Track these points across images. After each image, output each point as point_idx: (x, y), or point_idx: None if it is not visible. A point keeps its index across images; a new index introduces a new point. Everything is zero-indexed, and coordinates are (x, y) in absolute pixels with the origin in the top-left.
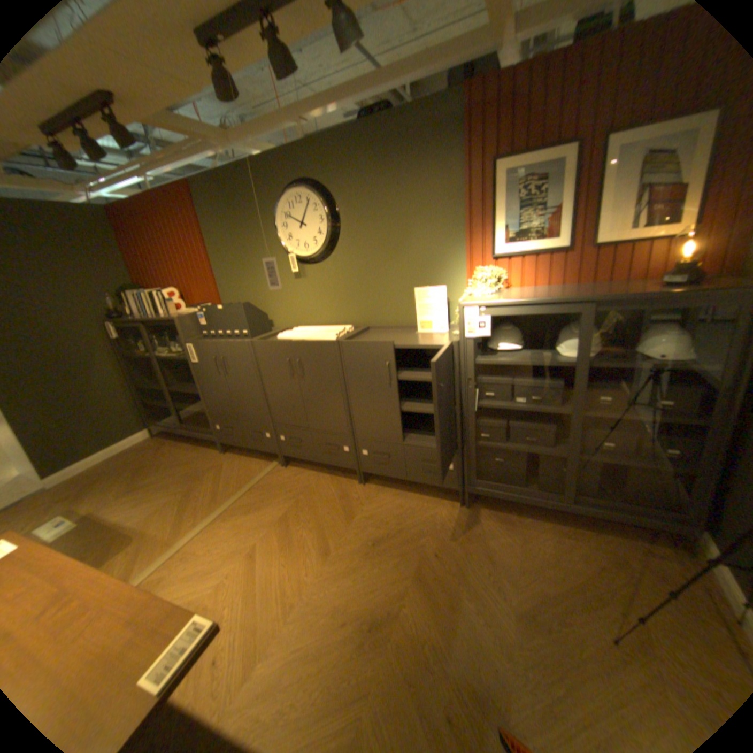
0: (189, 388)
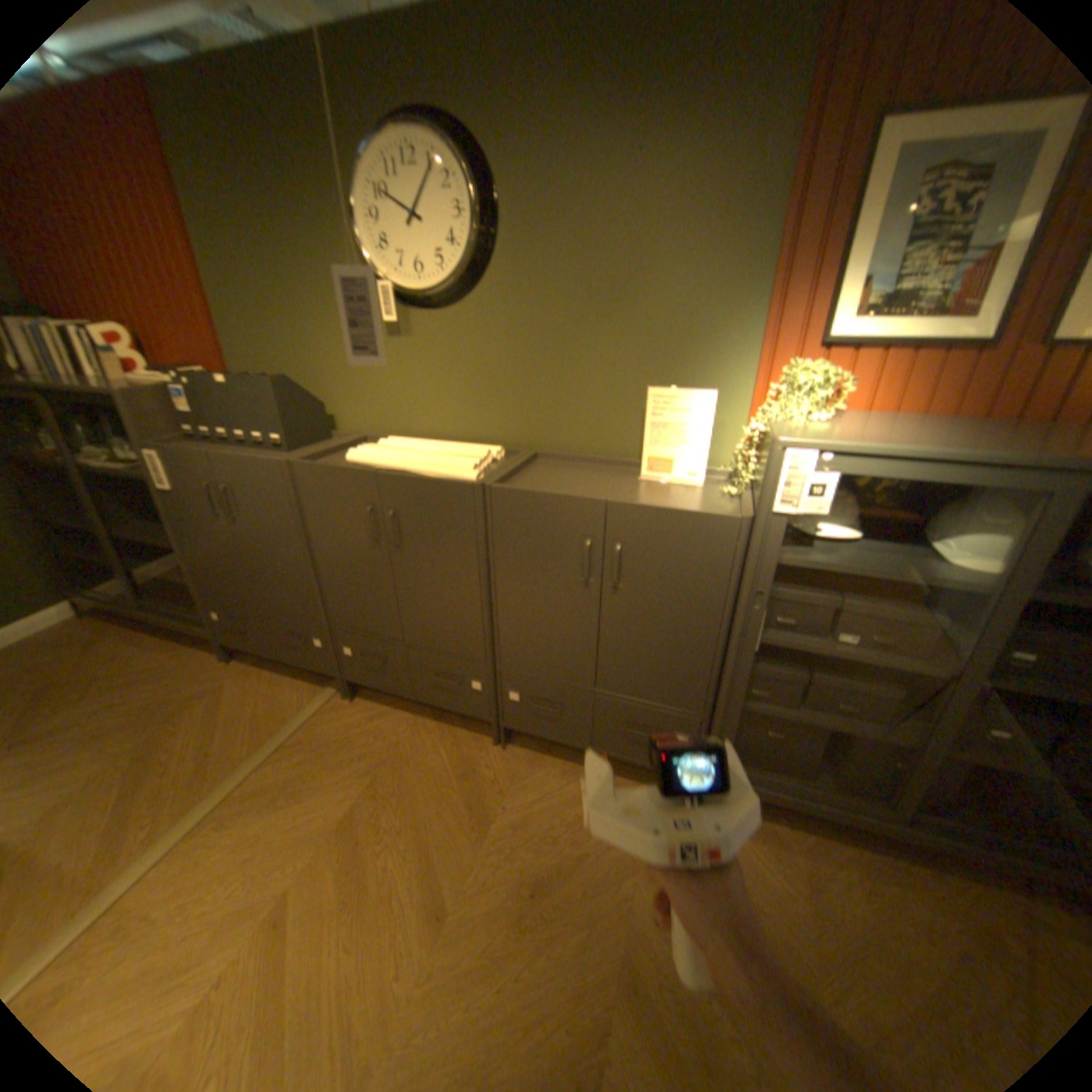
0: (153, 533)
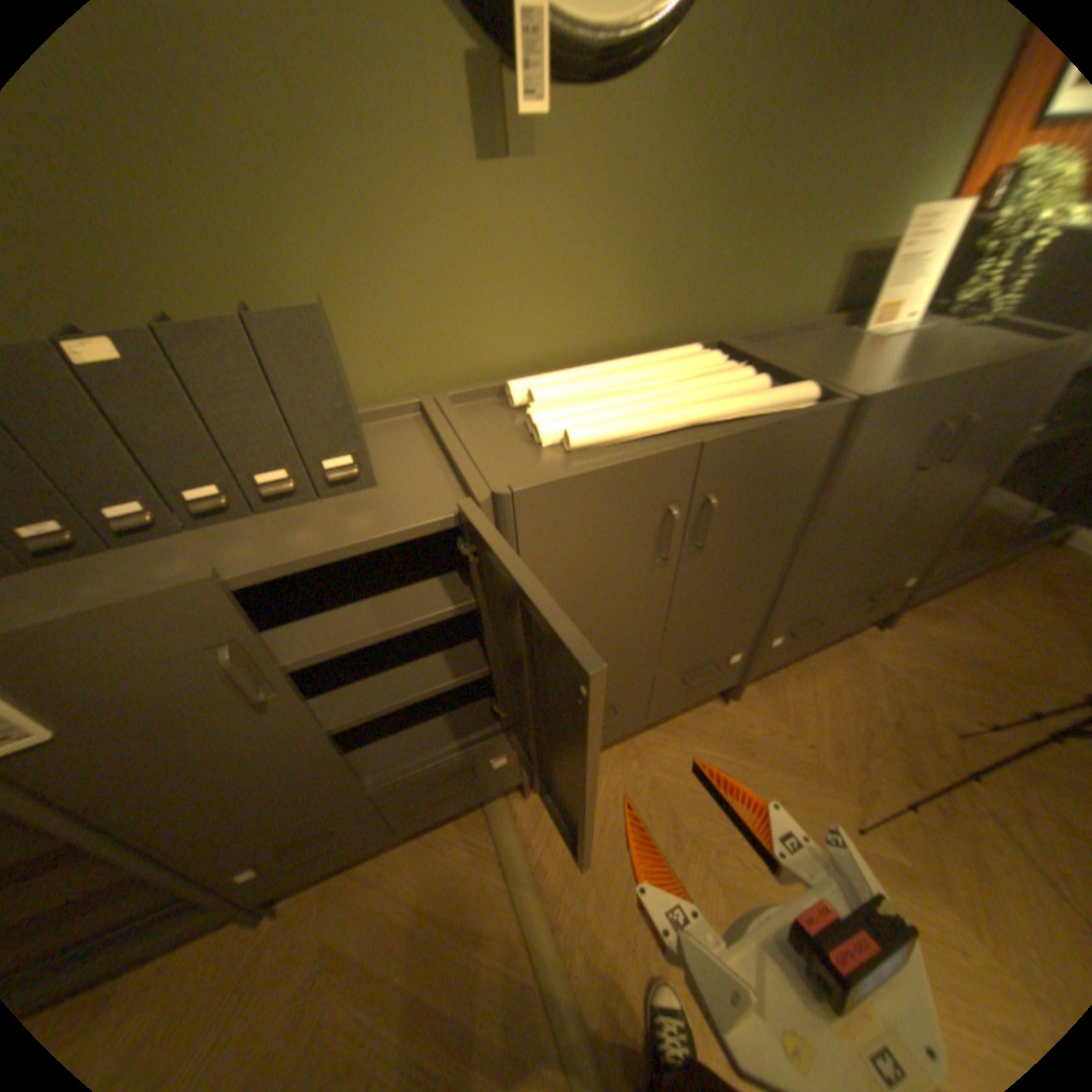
0: None
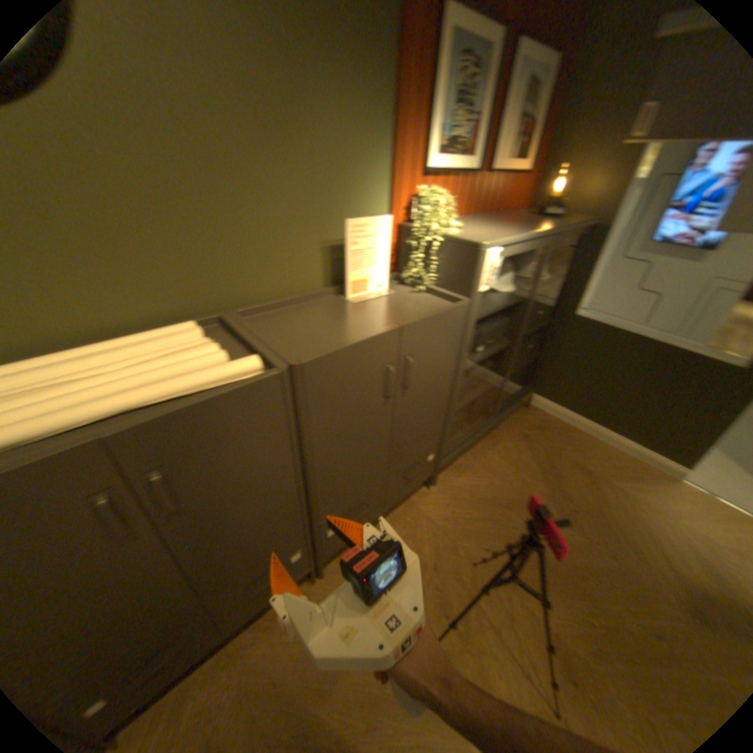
0: None
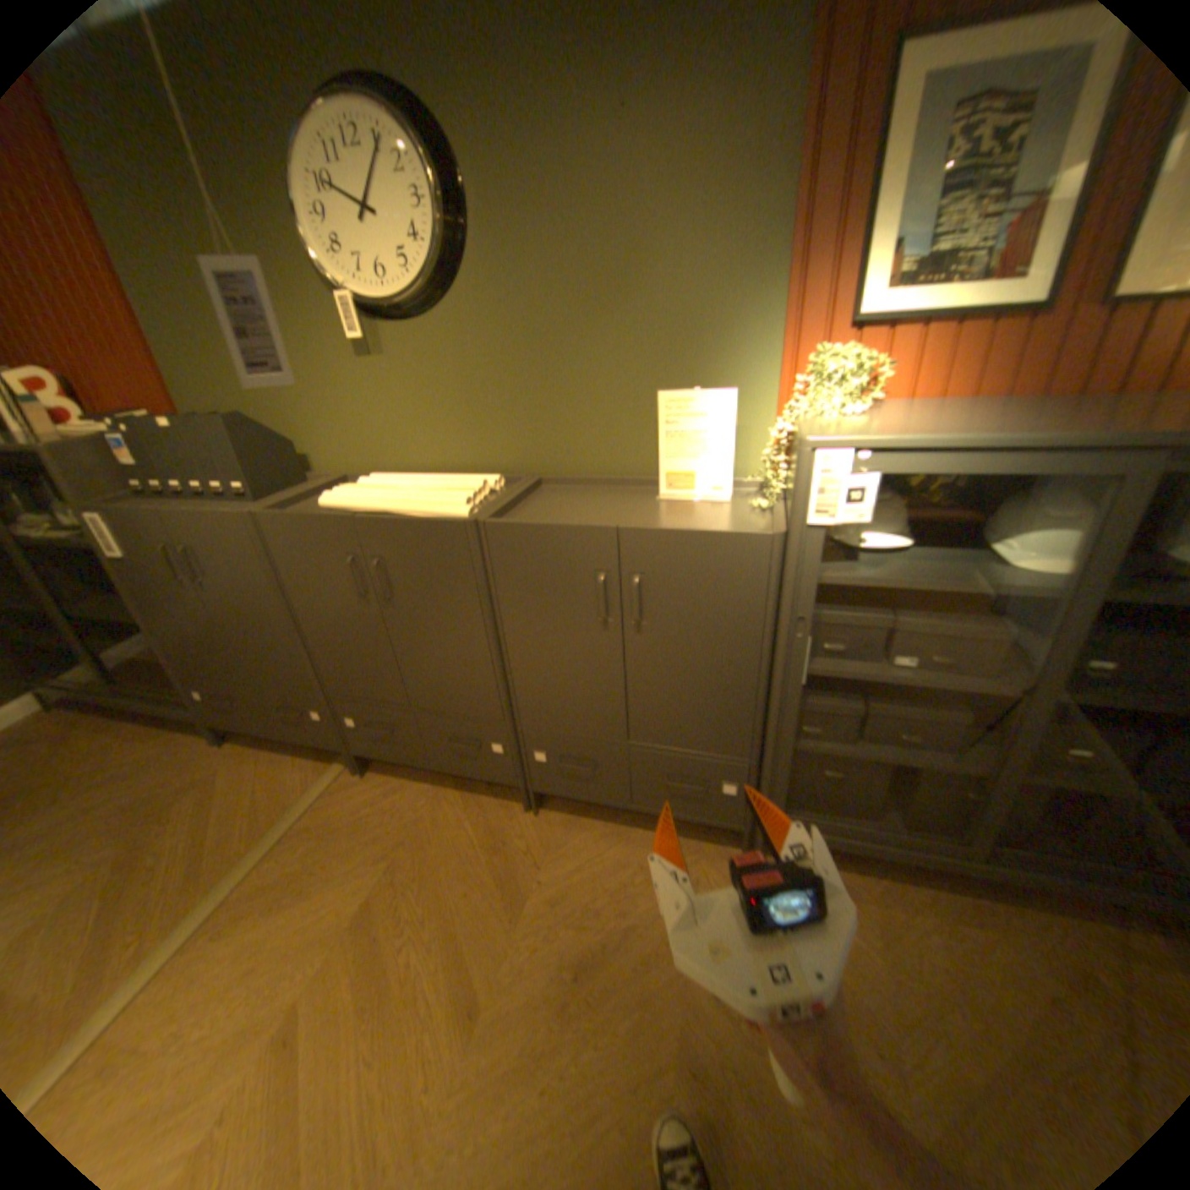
0: (116, 607)
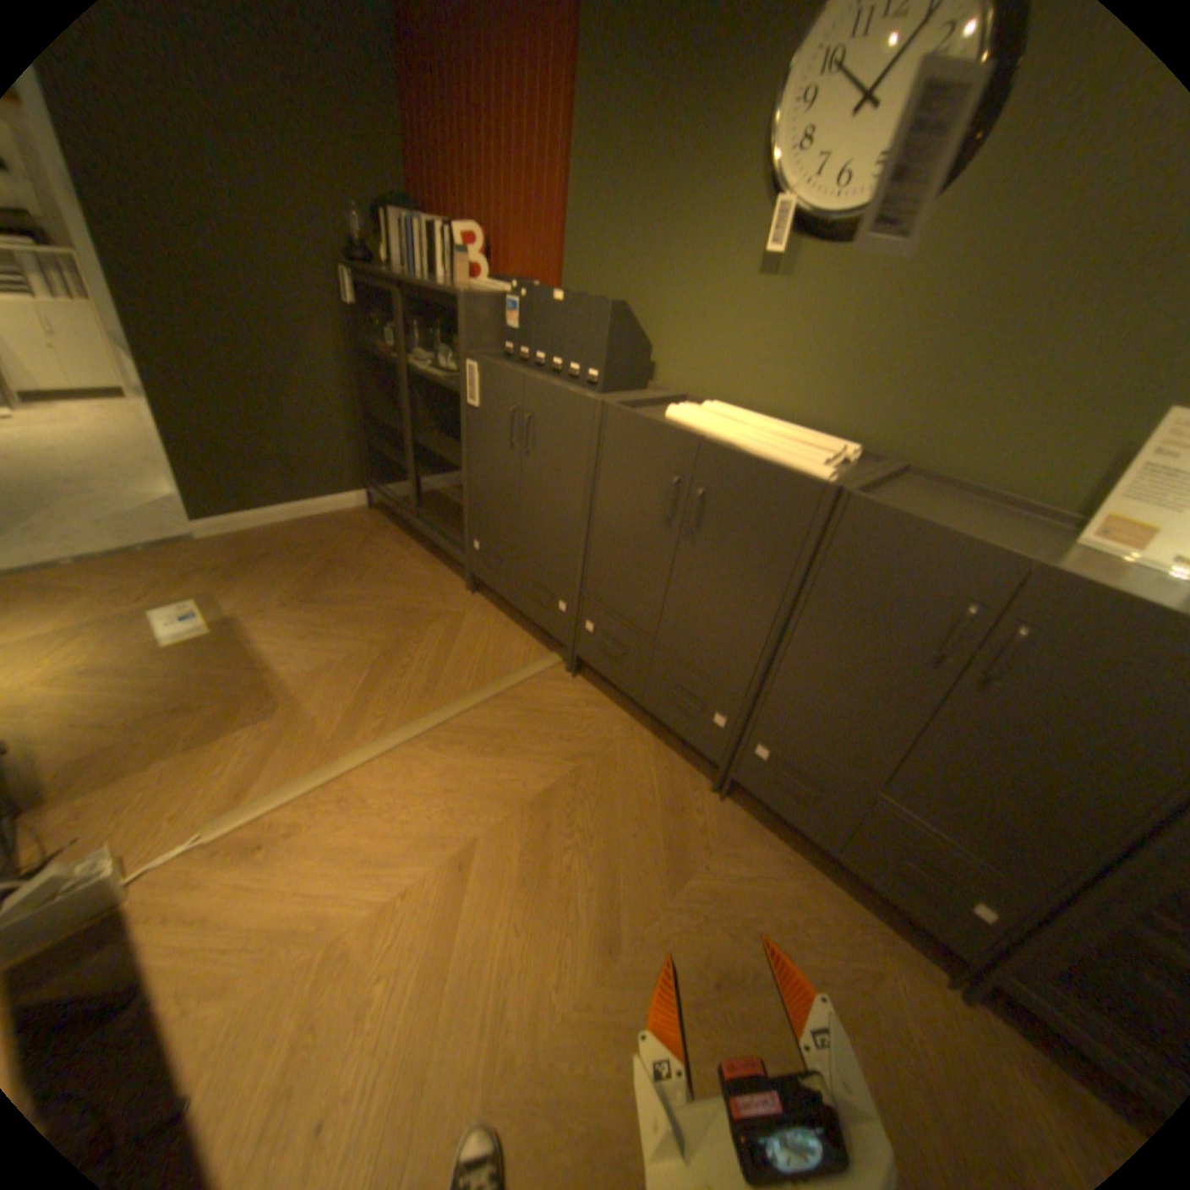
0: (449, 448)
